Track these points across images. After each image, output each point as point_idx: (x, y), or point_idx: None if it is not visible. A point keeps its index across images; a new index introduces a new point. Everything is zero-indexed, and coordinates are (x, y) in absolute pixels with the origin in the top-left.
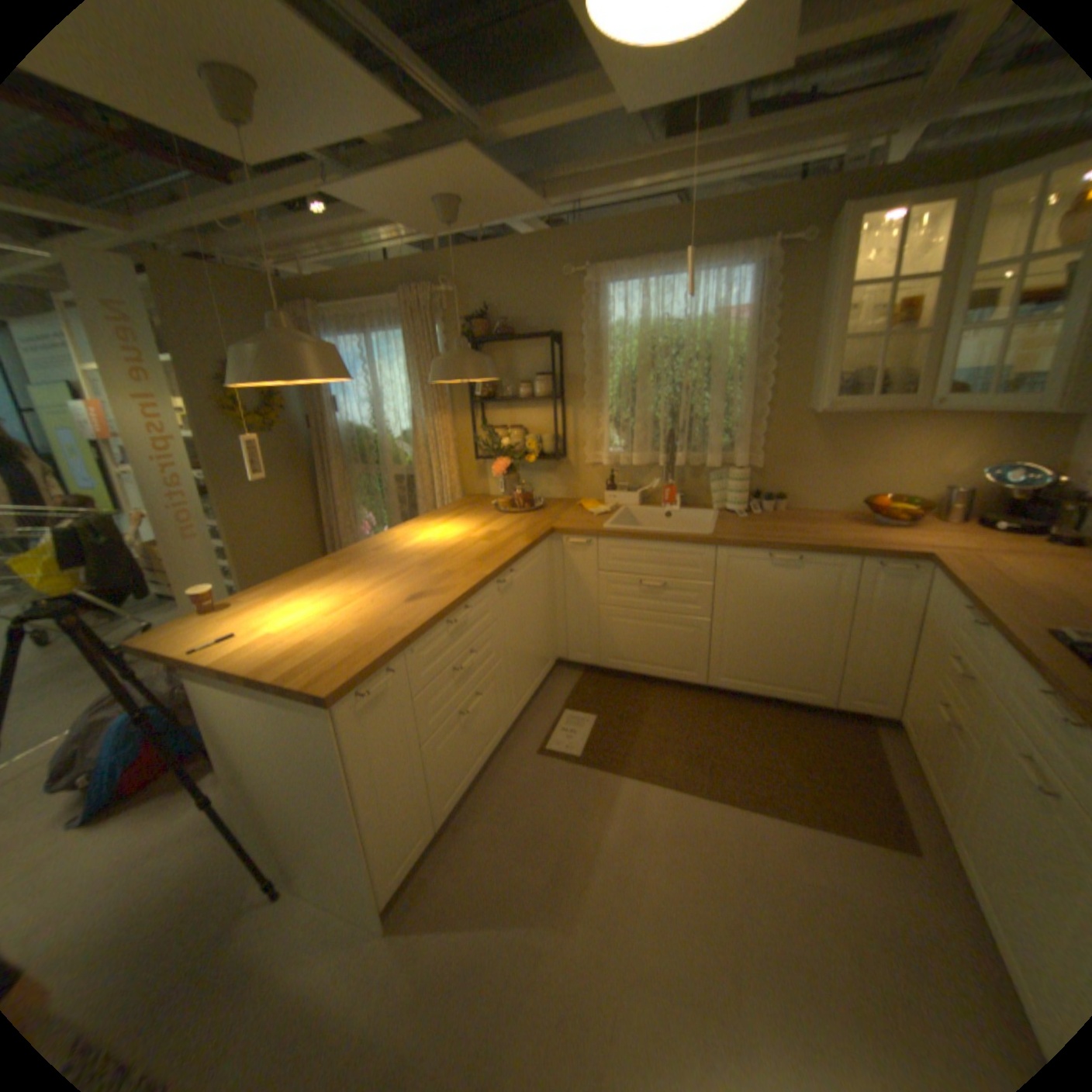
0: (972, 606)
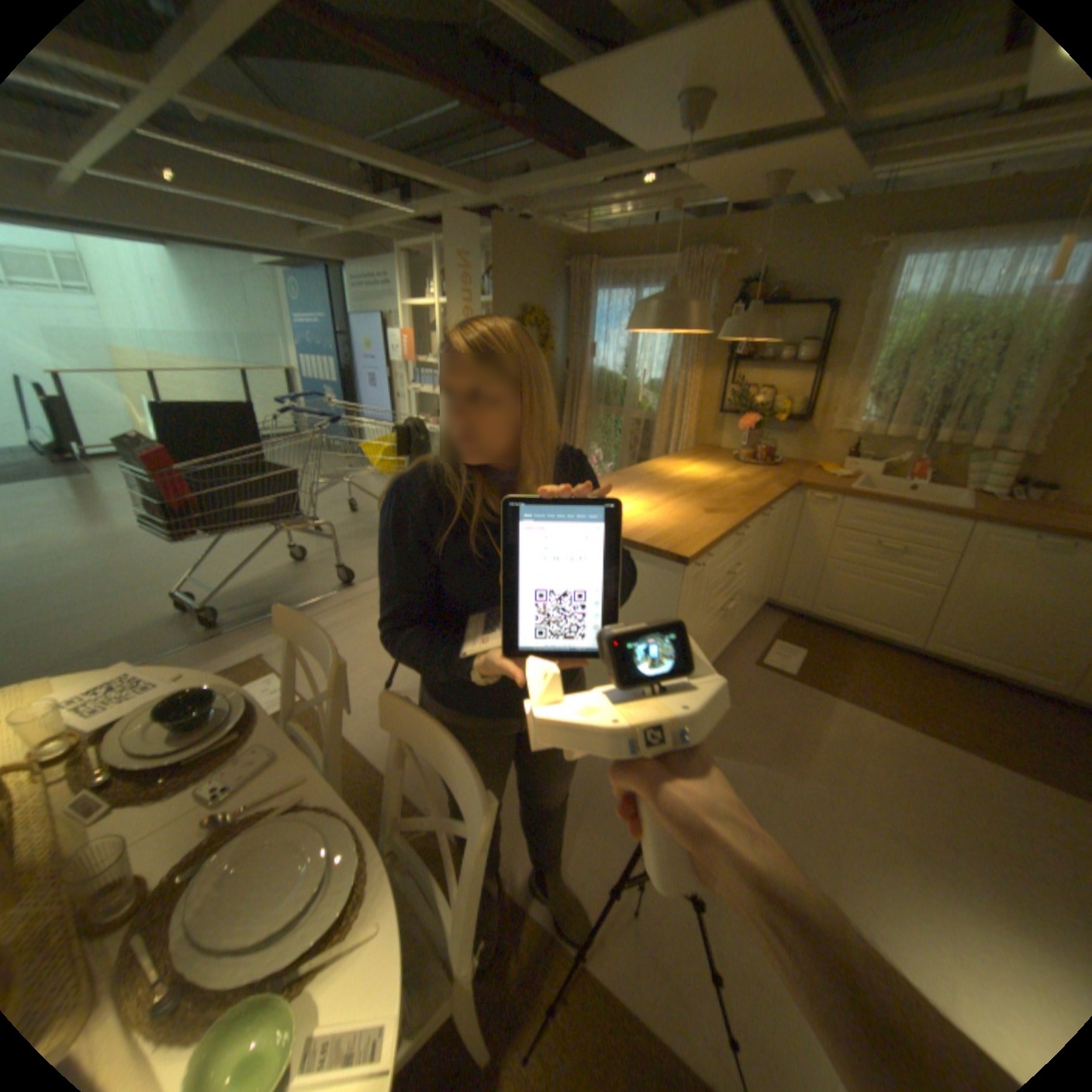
0: None
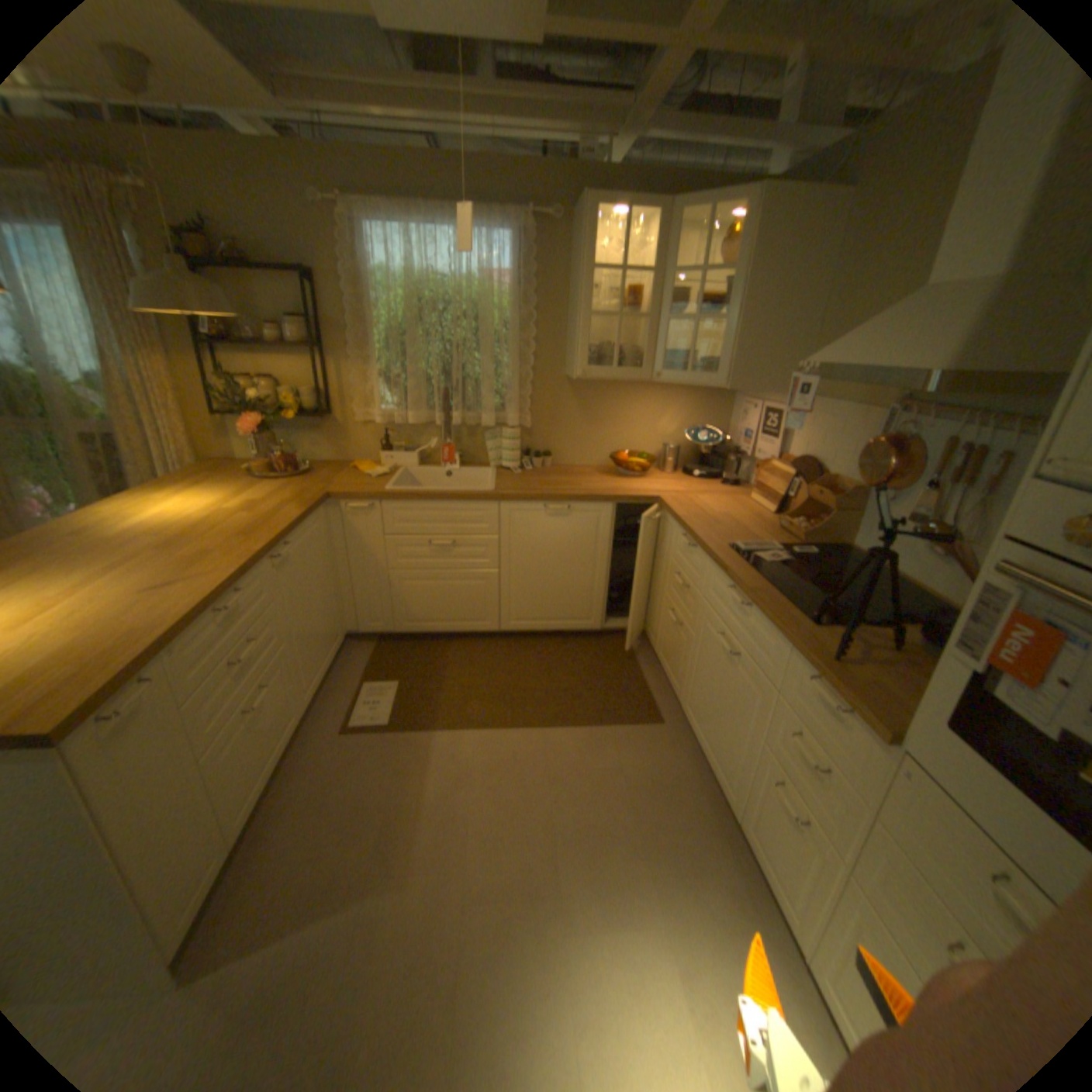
0: (685, 534)
